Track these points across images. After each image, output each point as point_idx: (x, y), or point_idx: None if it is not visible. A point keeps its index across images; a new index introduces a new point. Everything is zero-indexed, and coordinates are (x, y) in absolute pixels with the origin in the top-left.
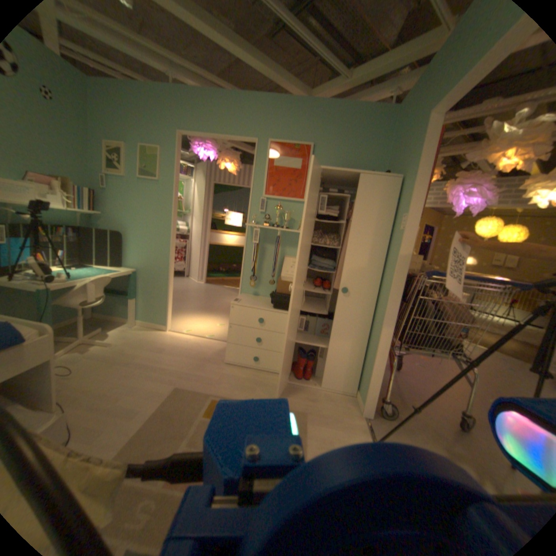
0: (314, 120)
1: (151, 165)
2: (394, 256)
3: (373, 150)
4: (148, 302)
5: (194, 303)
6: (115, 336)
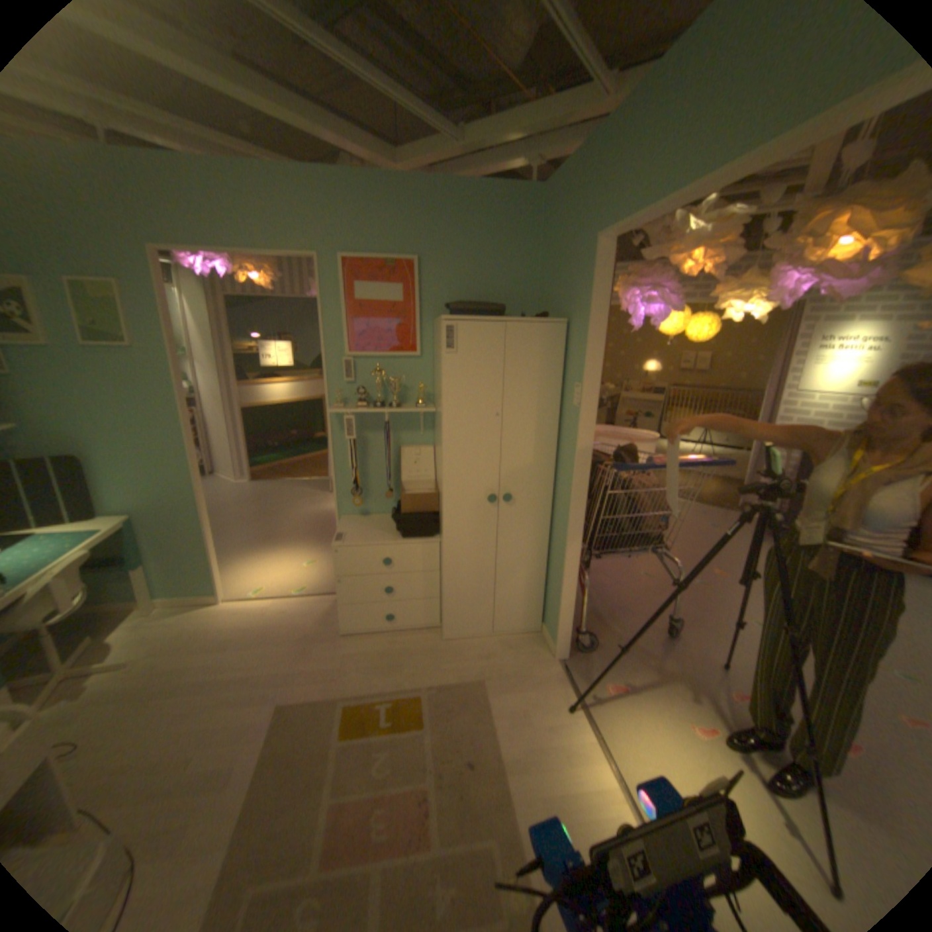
0: (412, 215)
1: (109, 317)
2: (570, 443)
3: (514, 261)
4: (171, 565)
5: (247, 530)
6: (126, 640)
